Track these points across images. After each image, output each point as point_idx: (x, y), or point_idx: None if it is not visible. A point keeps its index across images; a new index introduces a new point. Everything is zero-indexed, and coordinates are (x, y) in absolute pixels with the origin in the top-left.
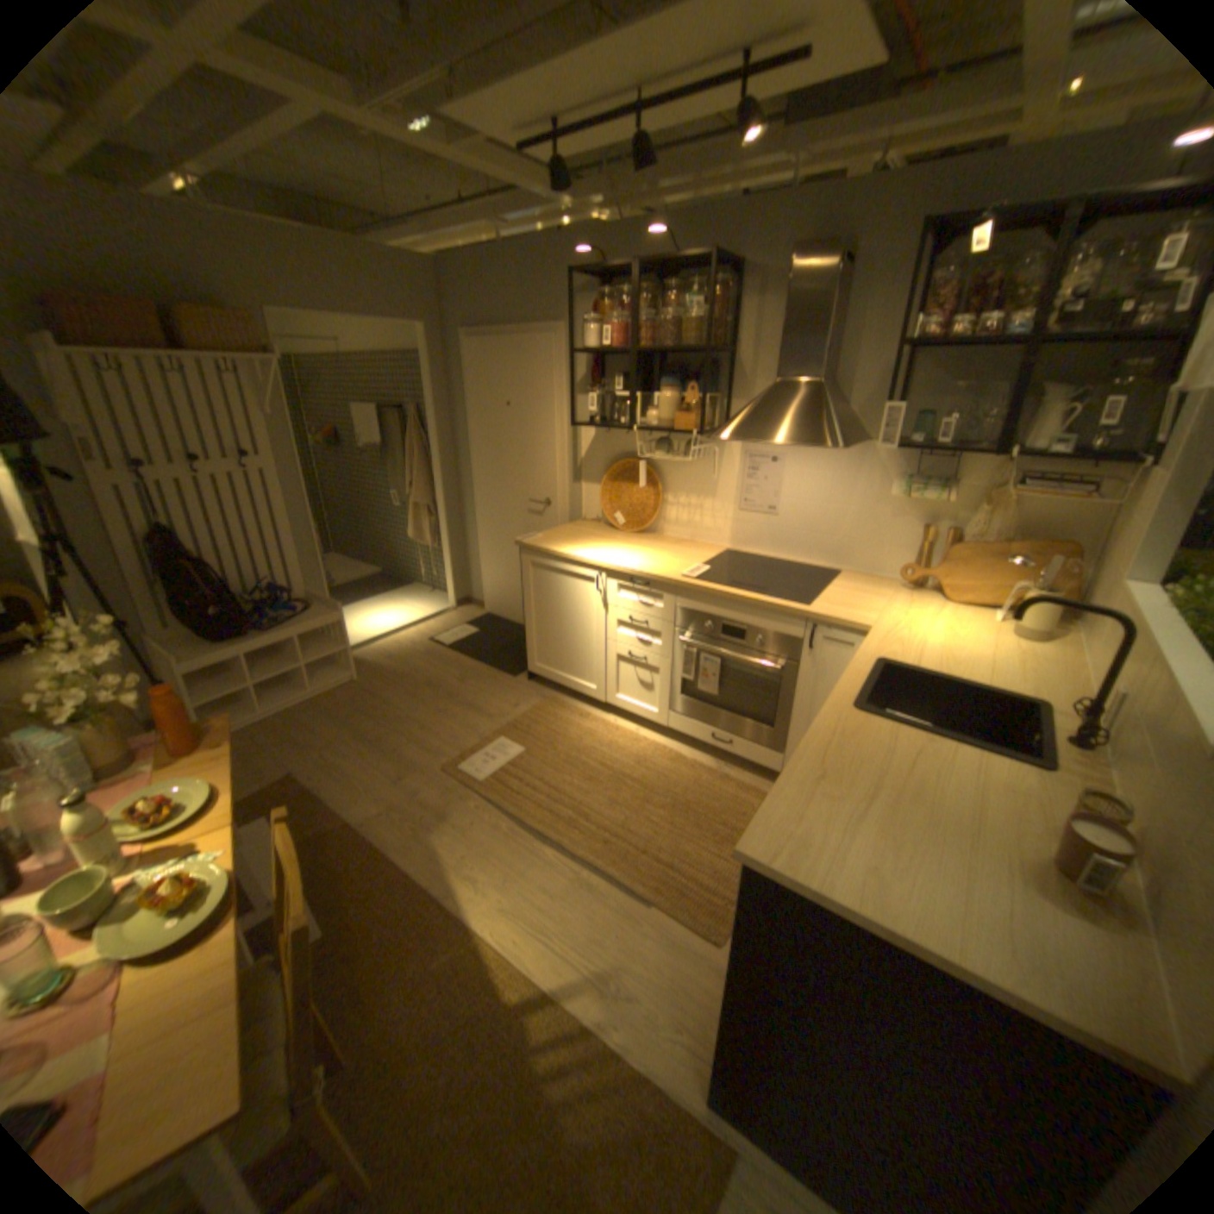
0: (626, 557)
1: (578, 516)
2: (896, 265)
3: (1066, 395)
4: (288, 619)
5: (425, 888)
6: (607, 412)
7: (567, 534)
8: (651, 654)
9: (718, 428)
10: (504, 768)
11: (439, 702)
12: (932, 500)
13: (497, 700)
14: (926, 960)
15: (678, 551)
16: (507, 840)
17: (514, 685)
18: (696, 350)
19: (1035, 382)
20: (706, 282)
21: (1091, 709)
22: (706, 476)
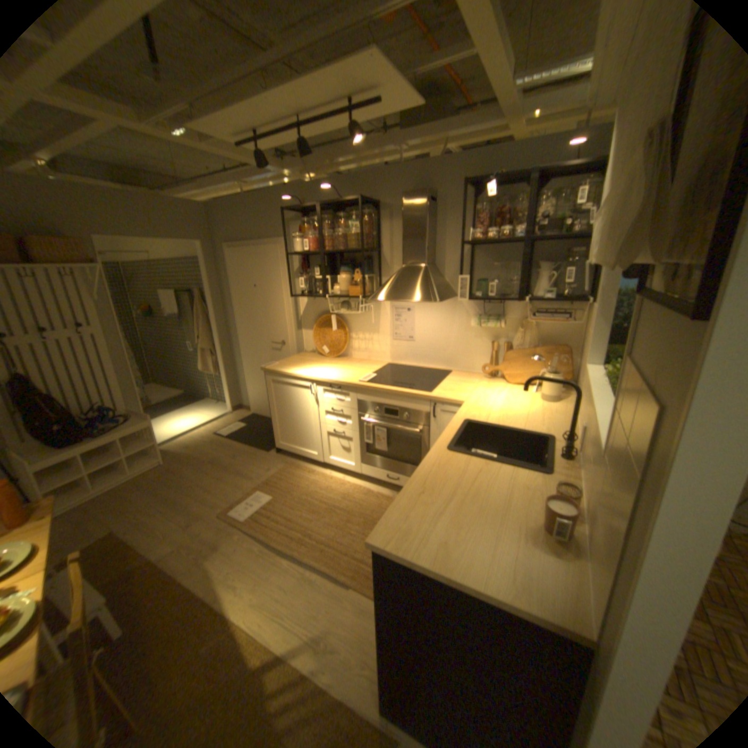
0: (328, 372)
1: (302, 349)
2: (457, 202)
3: (551, 267)
4: (112, 428)
5: (201, 597)
6: (313, 287)
7: (294, 360)
8: (346, 429)
9: (375, 294)
10: (258, 511)
11: (218, 473)
12: (492, 327)
13: (256, 468)
14: (467, 593)
15: (359, 366)
16: (258, 558)
17: (267, 457)
18: (359, 250)
19: (534, 261)
20: (359, 213)
21: (568, 437)
22: (372, 321)
